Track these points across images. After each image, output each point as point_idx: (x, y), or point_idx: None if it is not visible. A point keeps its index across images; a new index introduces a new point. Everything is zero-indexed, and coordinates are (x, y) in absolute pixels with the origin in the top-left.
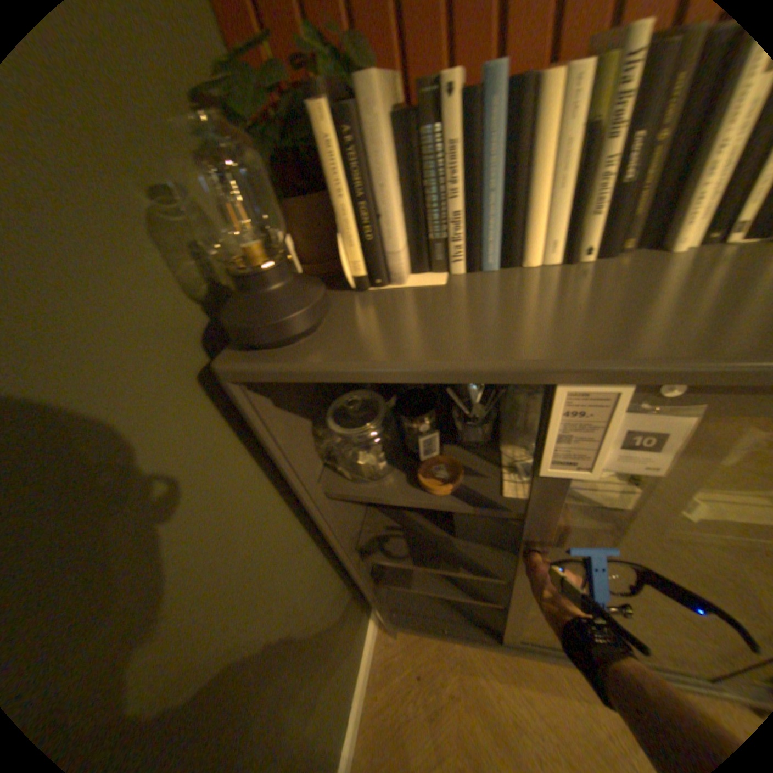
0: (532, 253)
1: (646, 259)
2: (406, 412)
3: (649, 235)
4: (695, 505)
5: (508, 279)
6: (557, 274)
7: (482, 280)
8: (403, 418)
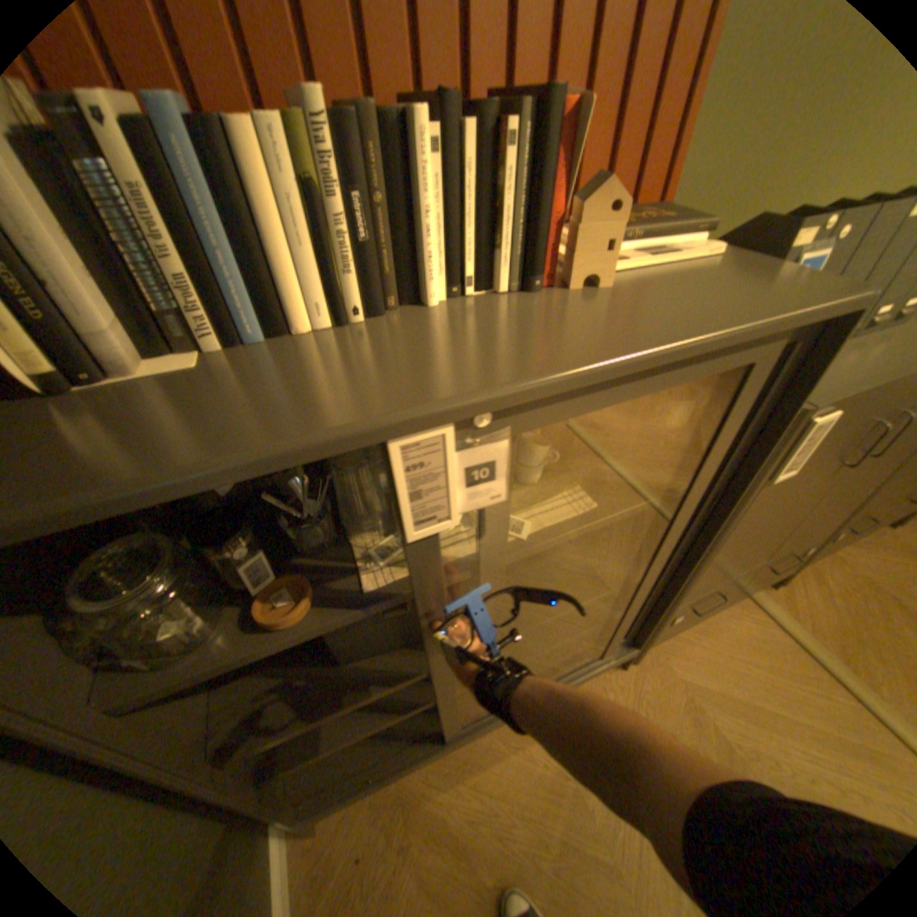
0: (297, 318)
1: (409, 314)
2: (208, 542)
3: (404, 292)
4: (521, 525)
5: (278, 349)
6: (331, 337)
7: (246, 354)
8: (208, 551)
